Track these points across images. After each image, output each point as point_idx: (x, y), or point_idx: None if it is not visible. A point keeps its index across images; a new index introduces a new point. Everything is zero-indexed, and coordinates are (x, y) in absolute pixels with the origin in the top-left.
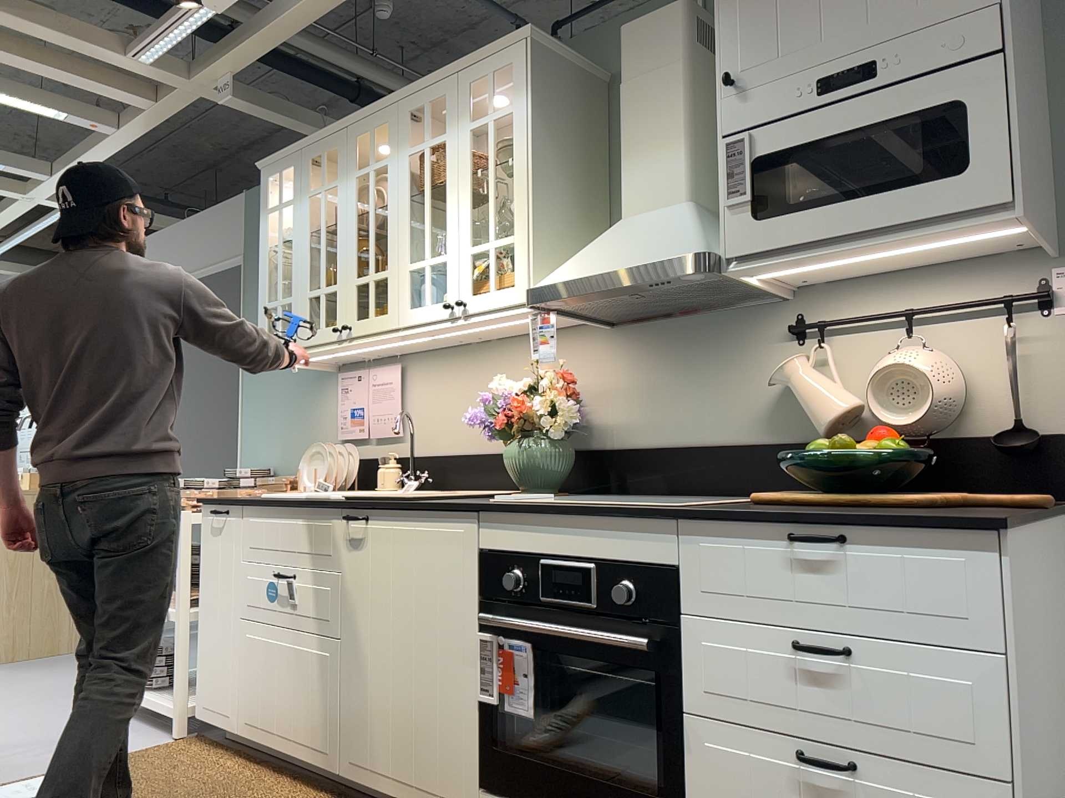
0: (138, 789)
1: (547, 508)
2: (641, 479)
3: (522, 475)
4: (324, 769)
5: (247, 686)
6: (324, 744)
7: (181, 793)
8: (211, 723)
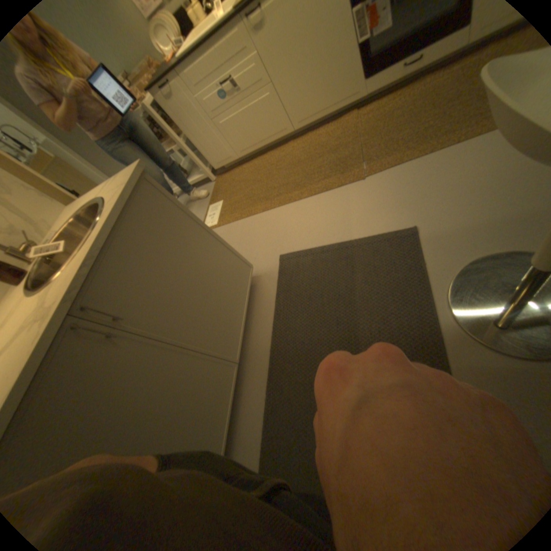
0: (239, 187)
1: None
2: None
3: None
4: (288, 133)
5: (234, 139)
6: (283, 125)
7: (253, 177)
8: (225, 164)
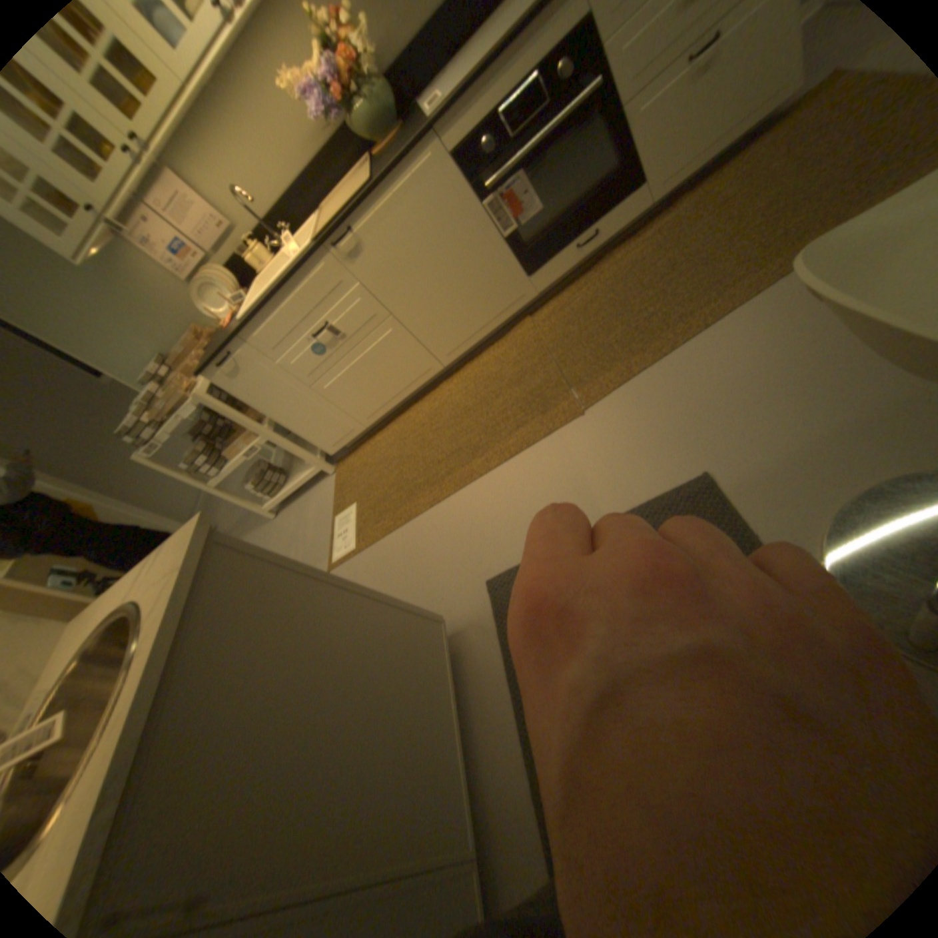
0: (379, 475)
1: (484, 62)
2: (424, 68)
3: (376, 124)
4: (435, 375)
5: (352, 404)
6: (426, 366)
7: (397, 453)
8: (346, 444)
